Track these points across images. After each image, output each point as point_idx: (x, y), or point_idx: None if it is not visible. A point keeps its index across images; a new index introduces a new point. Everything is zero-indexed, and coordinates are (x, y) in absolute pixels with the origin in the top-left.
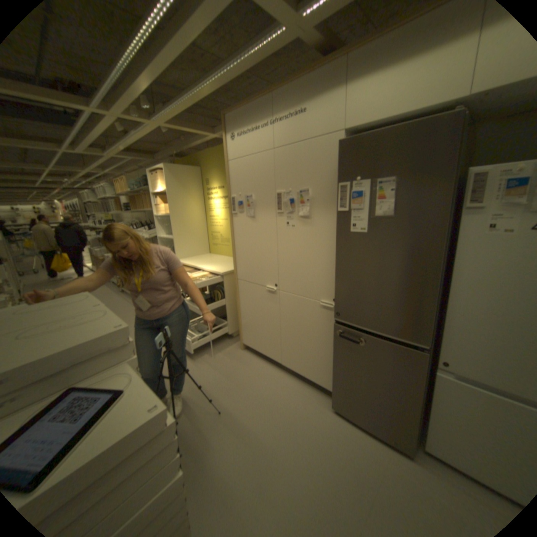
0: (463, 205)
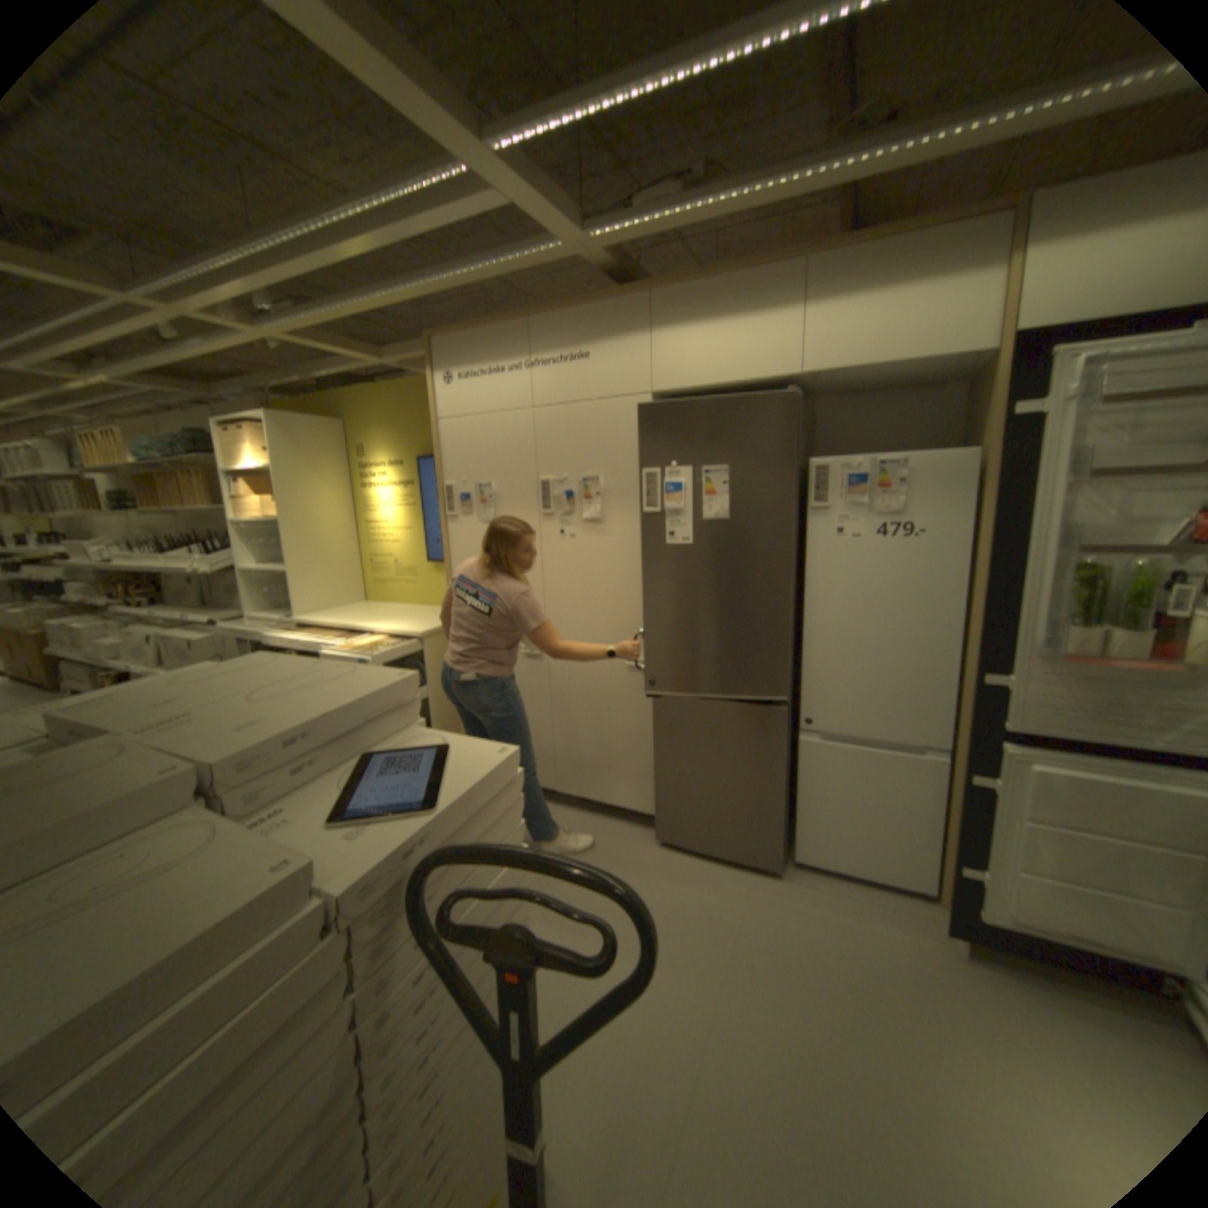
0: (809, 506)
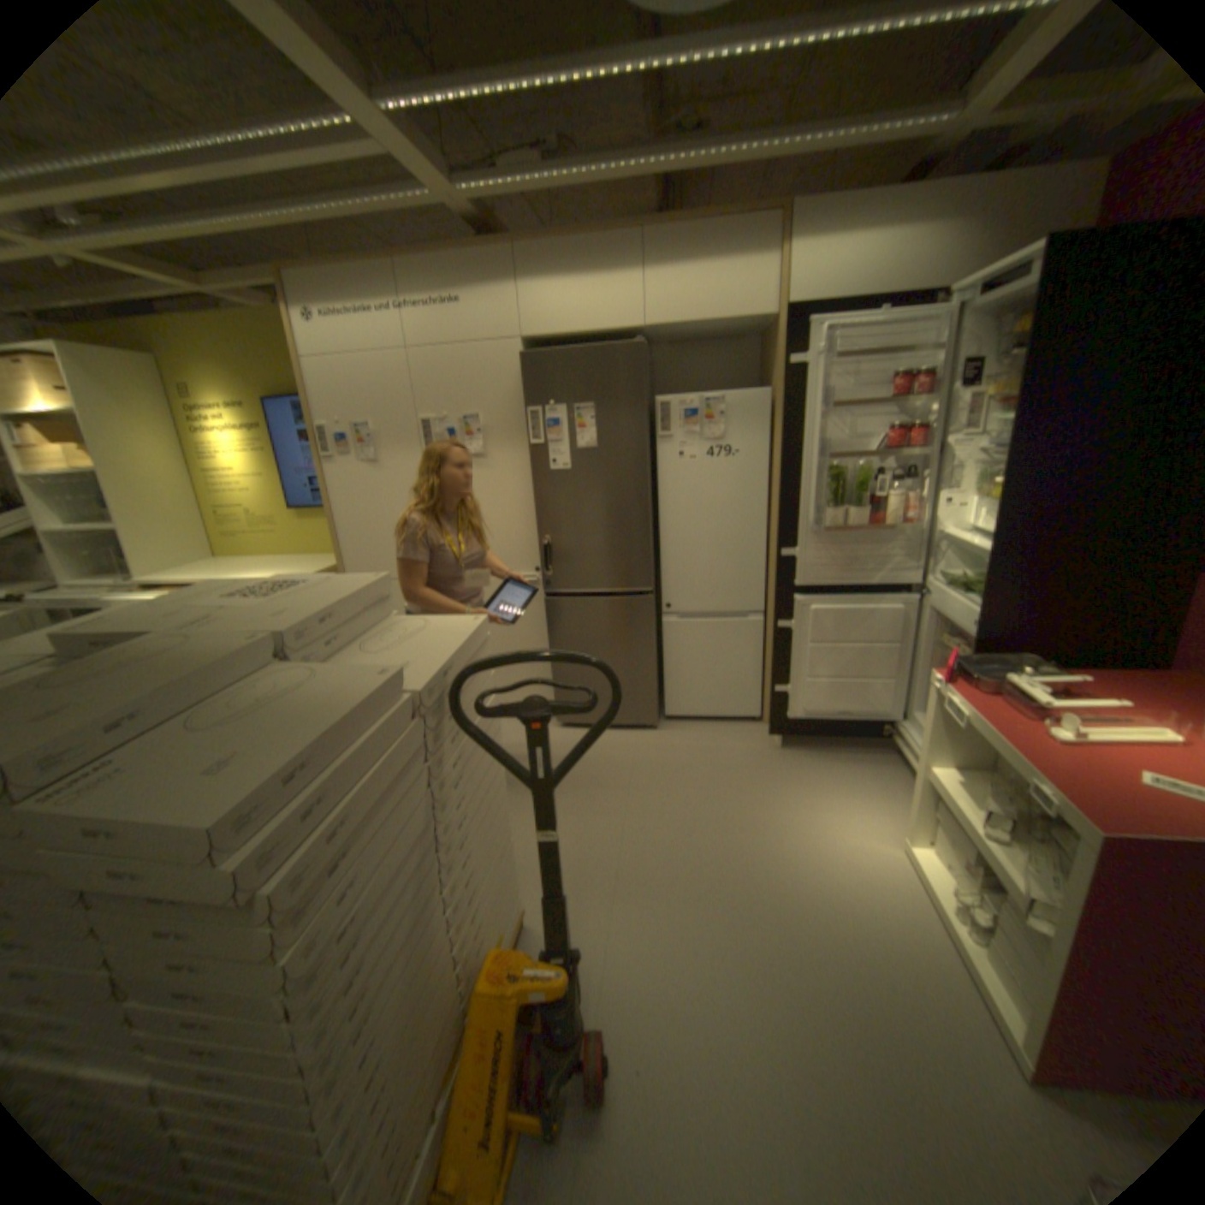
0: (656, 436)
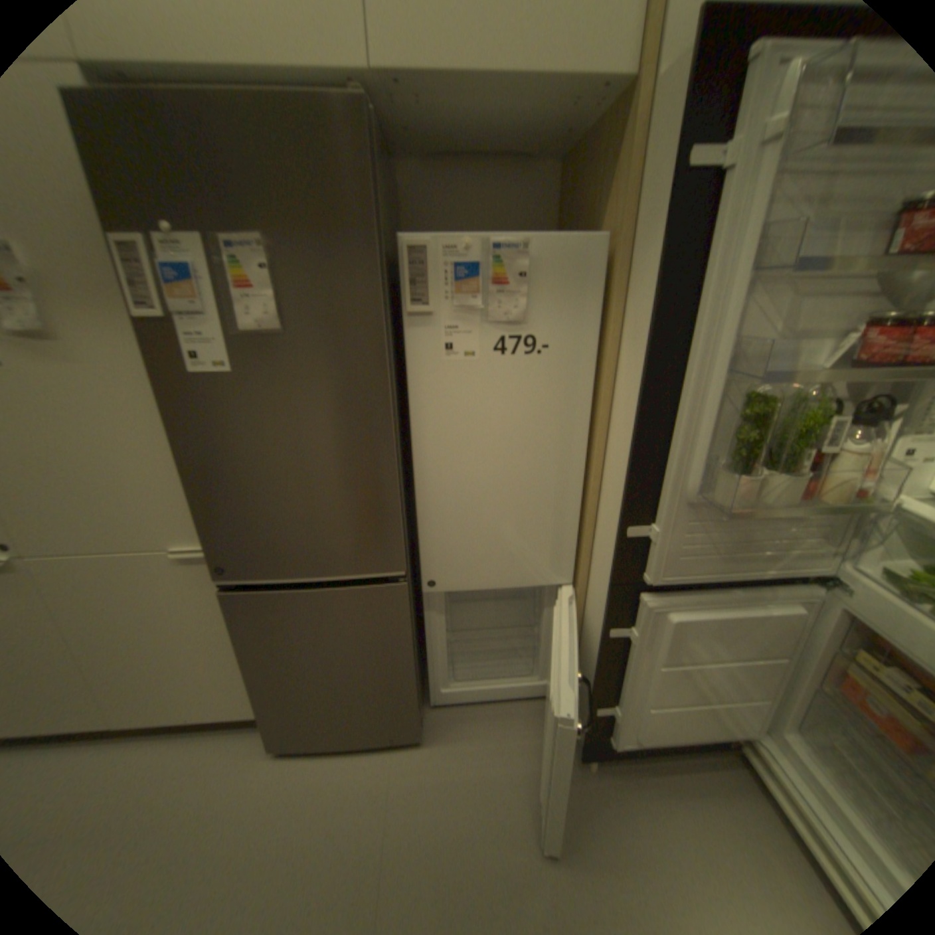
0: (403, 308)
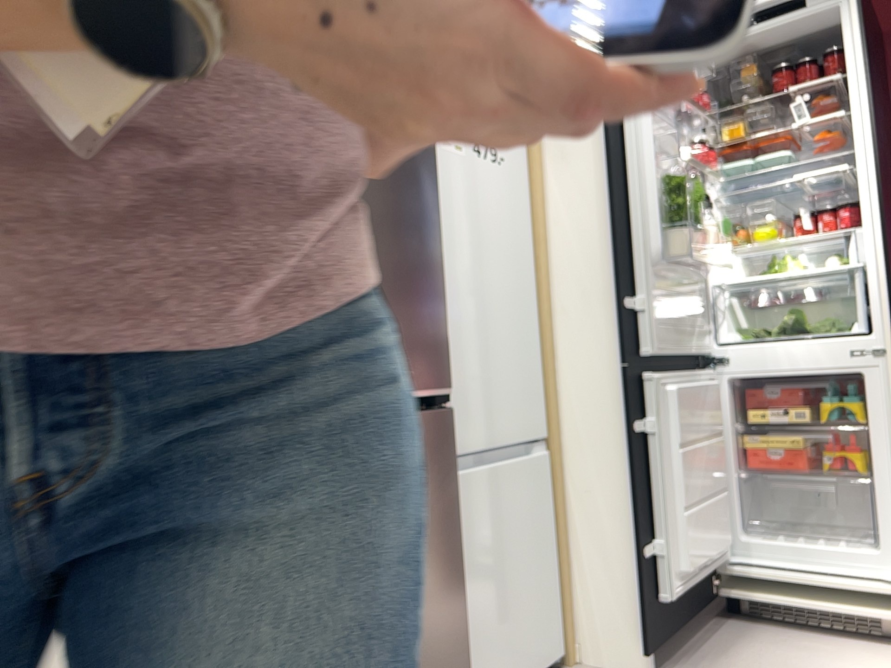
0: None
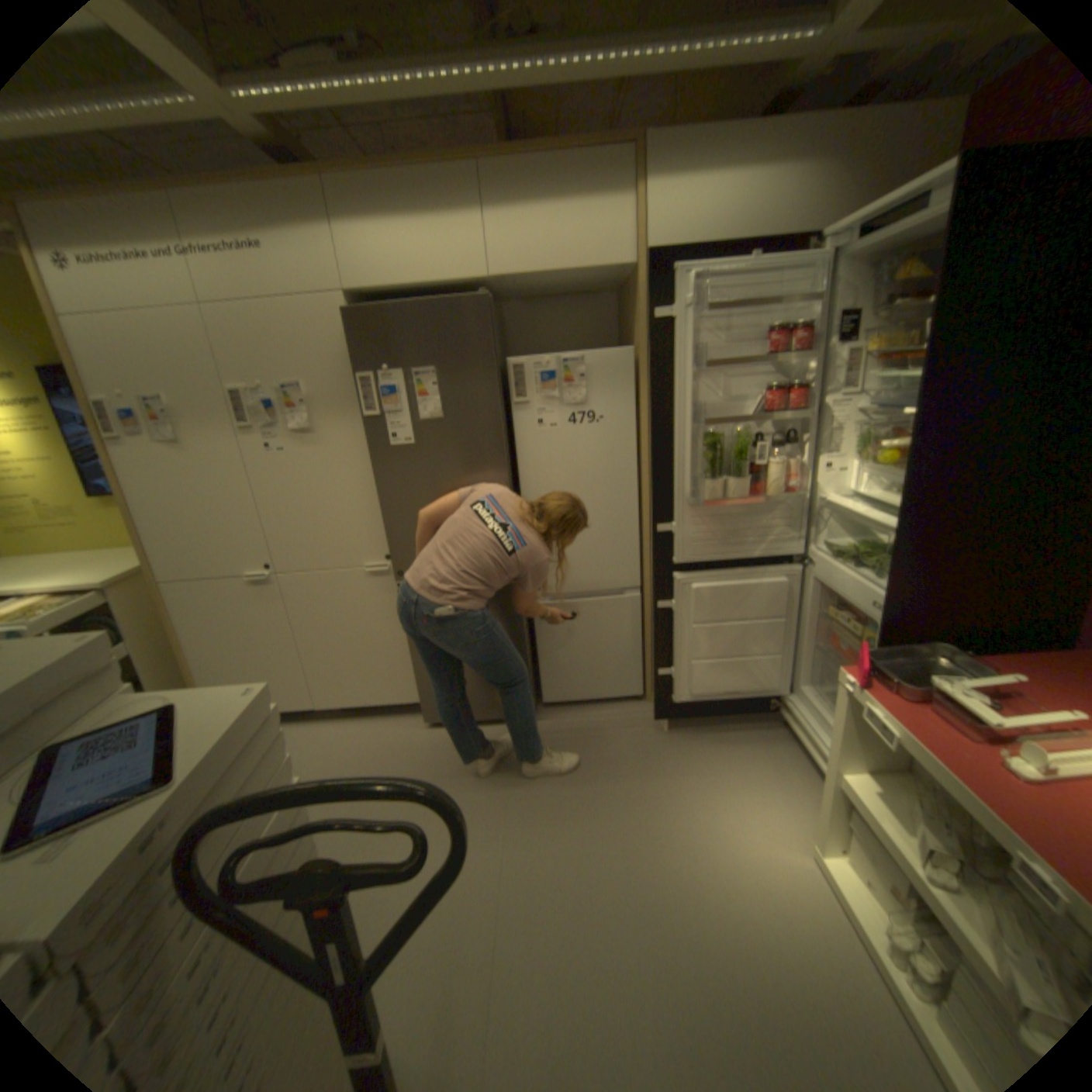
0: (512, 402)
